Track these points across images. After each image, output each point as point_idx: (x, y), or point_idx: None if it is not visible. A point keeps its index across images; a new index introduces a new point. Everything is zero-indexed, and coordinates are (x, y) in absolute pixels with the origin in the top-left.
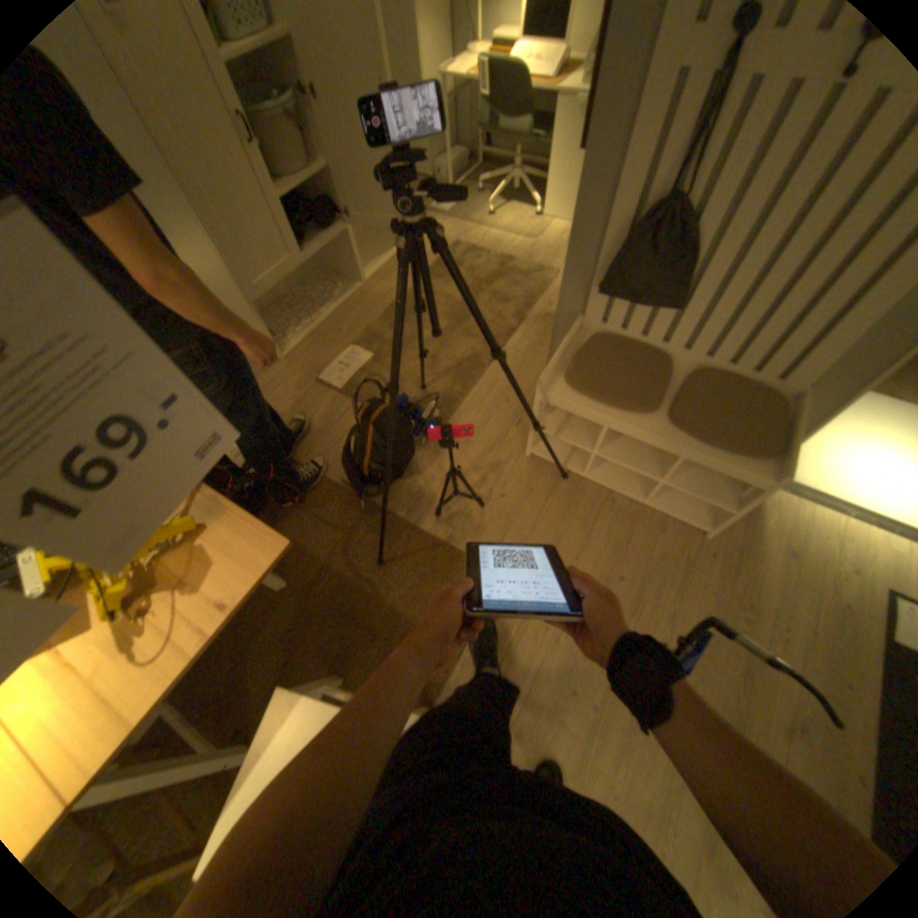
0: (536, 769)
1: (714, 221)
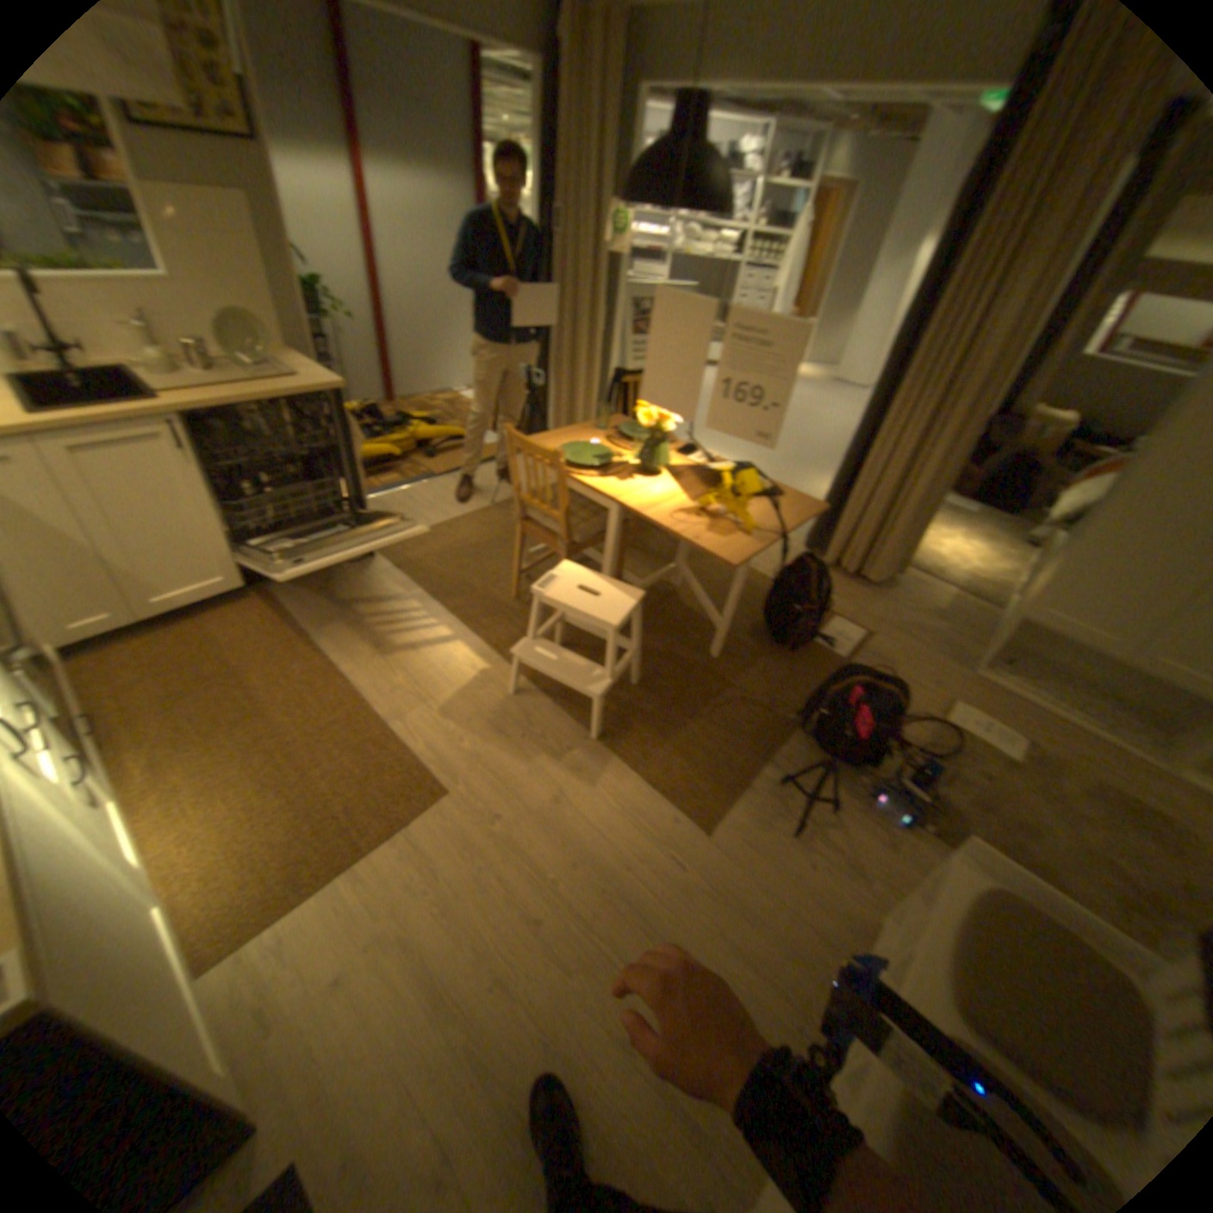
0: (527, 806)
1: None
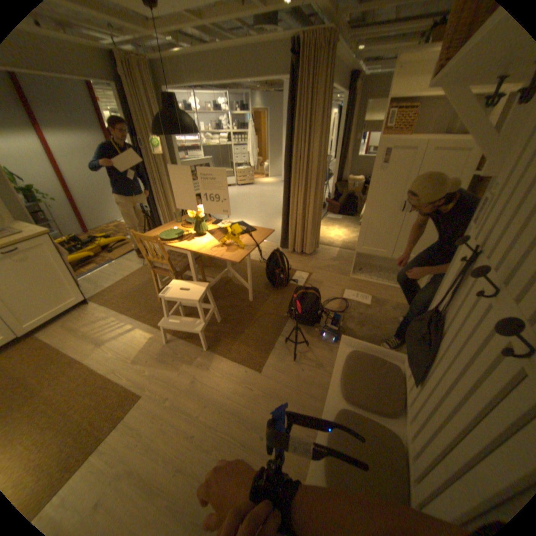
0: (180, 389)
1: (444, 344)
